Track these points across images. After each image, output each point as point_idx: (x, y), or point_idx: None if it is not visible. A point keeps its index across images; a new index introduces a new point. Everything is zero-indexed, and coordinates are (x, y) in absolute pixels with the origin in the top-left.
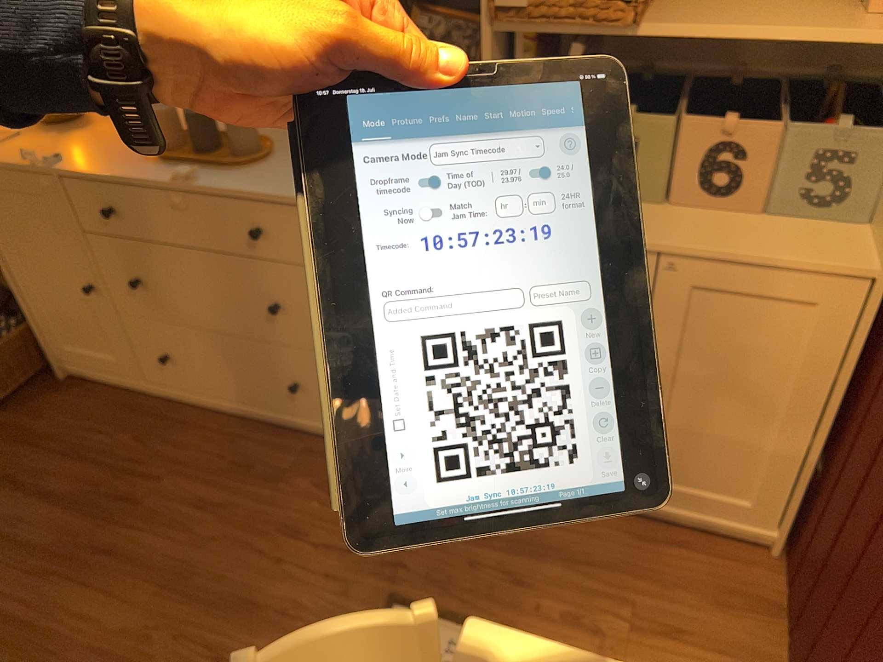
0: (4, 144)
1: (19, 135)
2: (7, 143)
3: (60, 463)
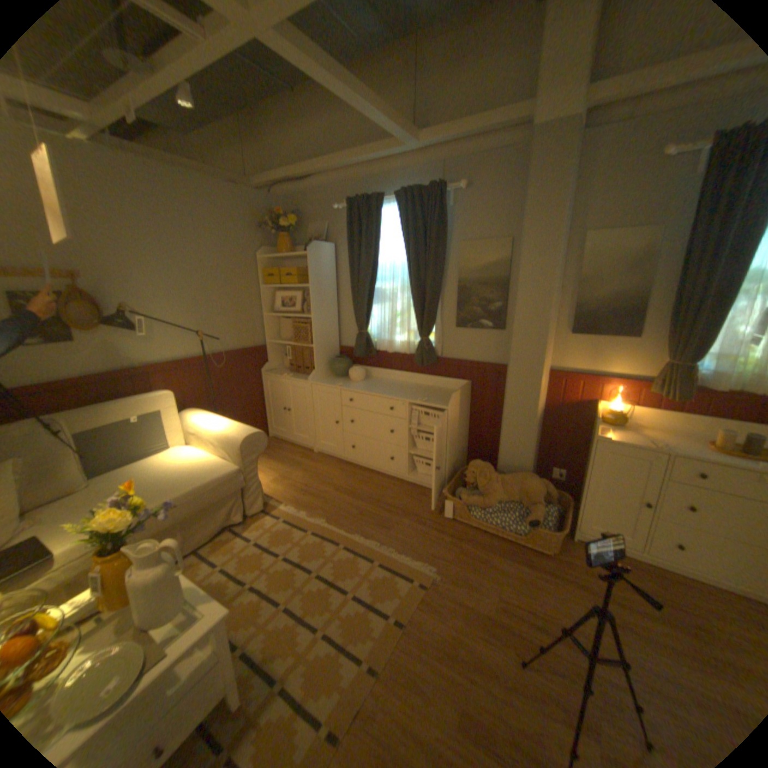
0: (610, 432)
1: (608, 428)
2: (611, 432)
3: (628, 596)
